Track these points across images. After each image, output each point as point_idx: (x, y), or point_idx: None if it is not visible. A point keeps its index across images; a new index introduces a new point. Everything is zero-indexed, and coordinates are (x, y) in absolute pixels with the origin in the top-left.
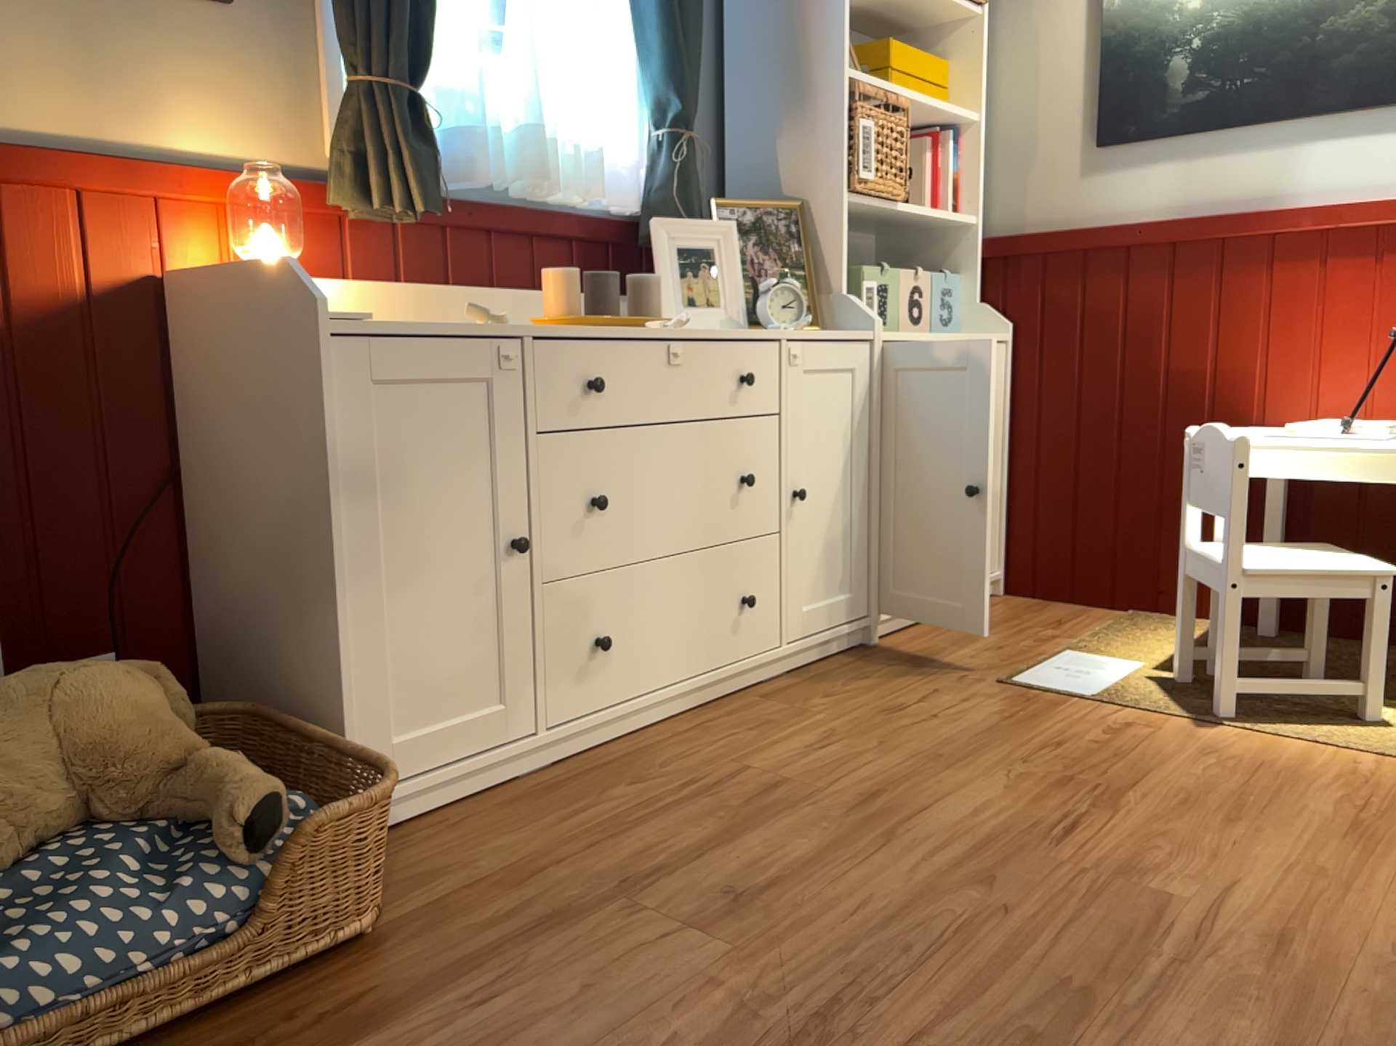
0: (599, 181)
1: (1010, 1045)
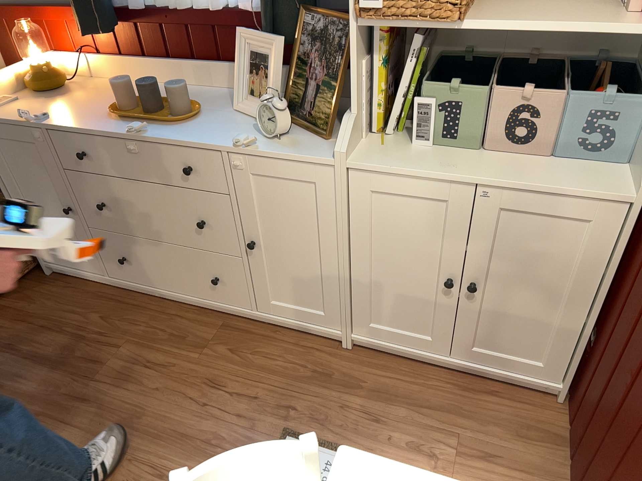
0: None
1: None
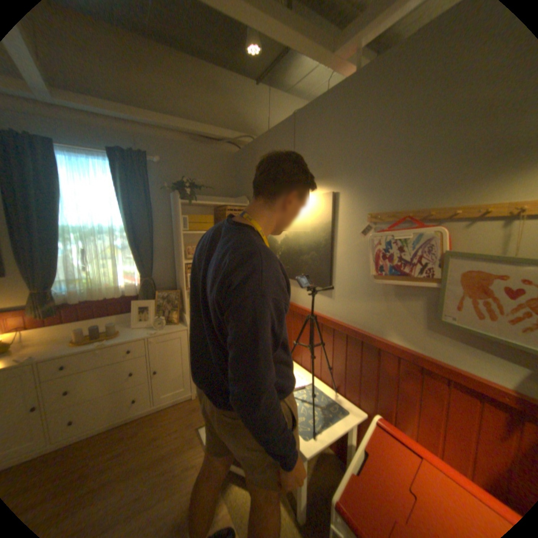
0: (127, 289)
1: None
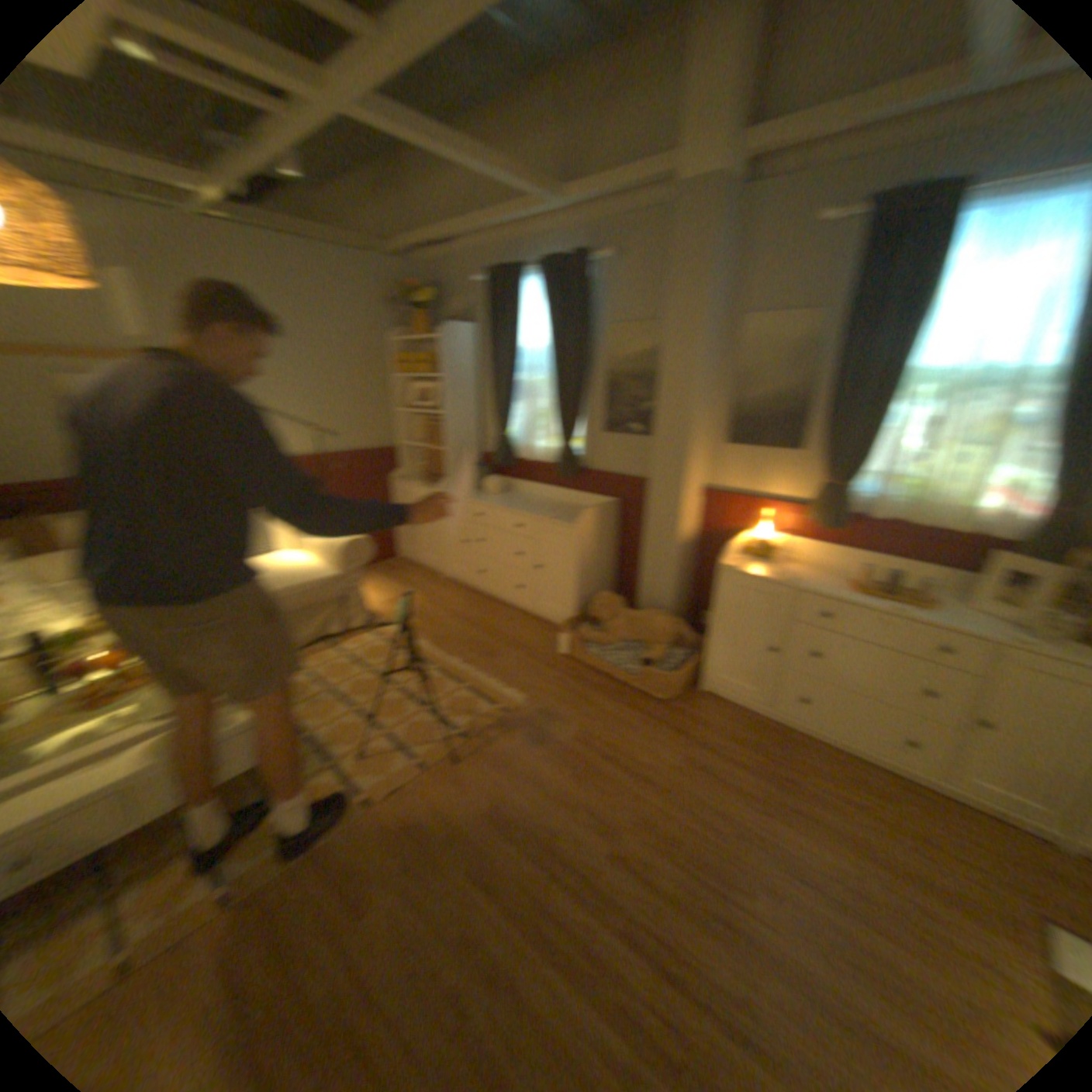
0: (995, 521)
1: (649, 823)
